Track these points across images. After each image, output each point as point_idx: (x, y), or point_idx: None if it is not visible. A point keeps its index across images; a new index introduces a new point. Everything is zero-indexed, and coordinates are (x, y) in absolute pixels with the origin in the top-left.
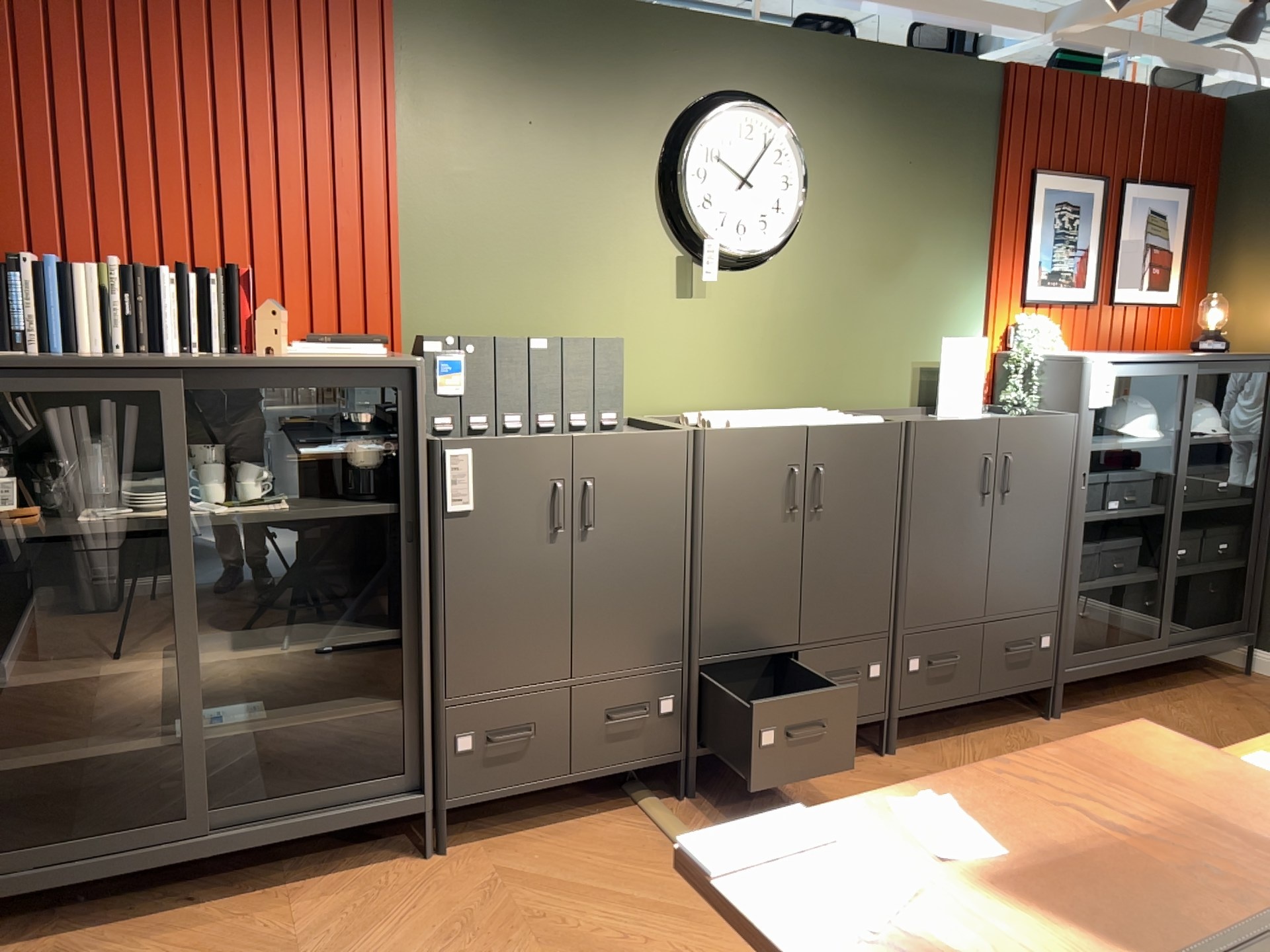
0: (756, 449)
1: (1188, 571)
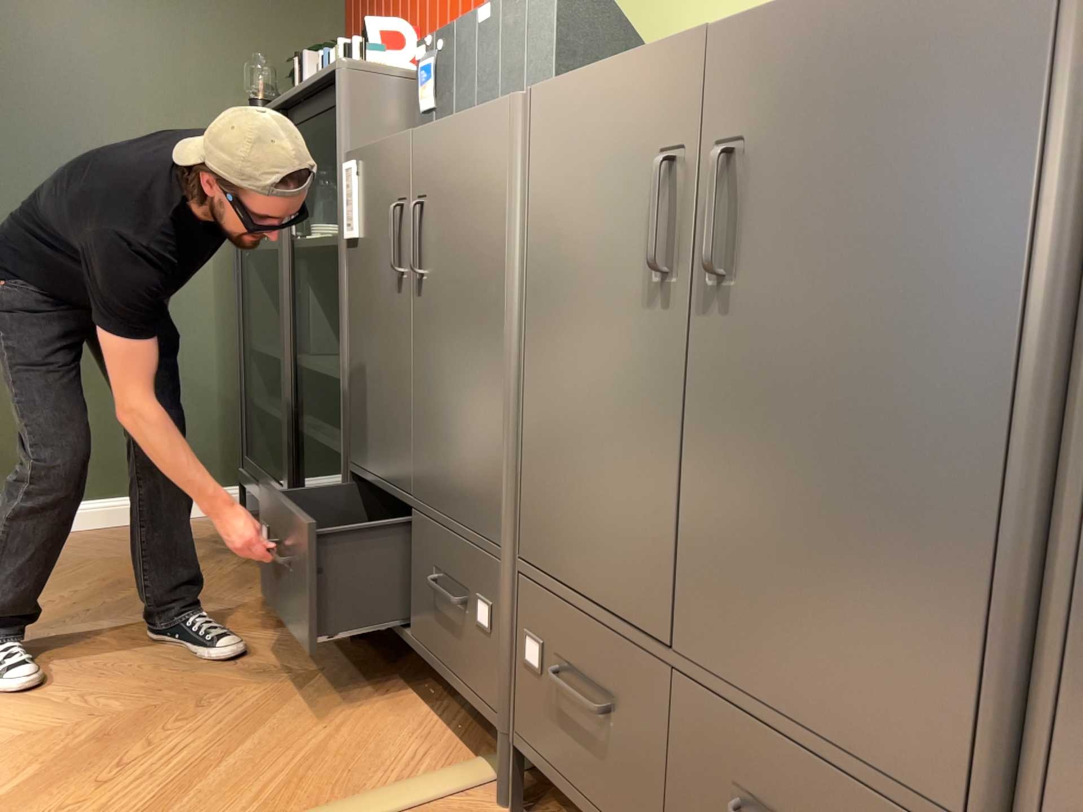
0: (600, 117)
1: None
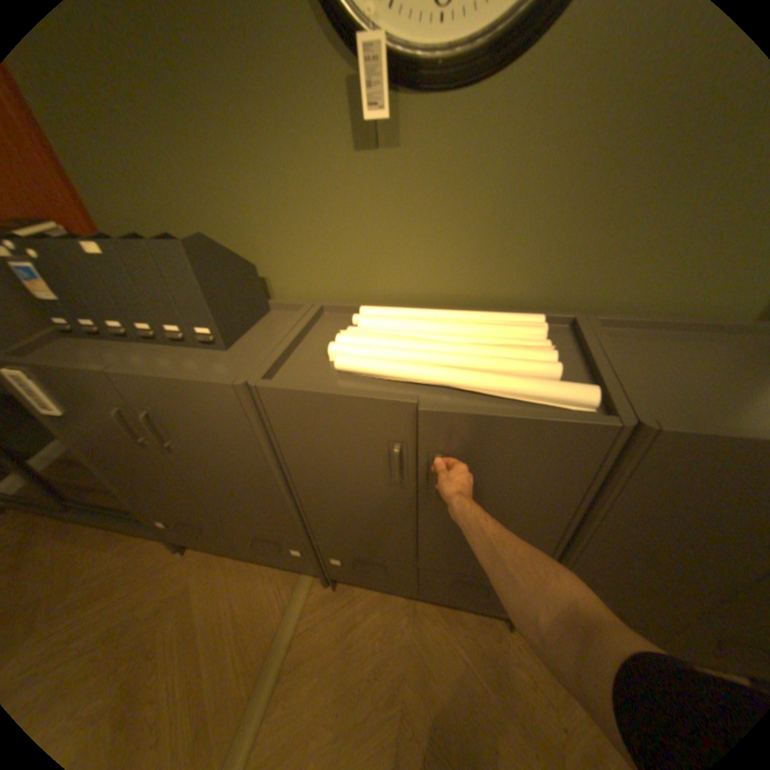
0: (334, 415)
1: None
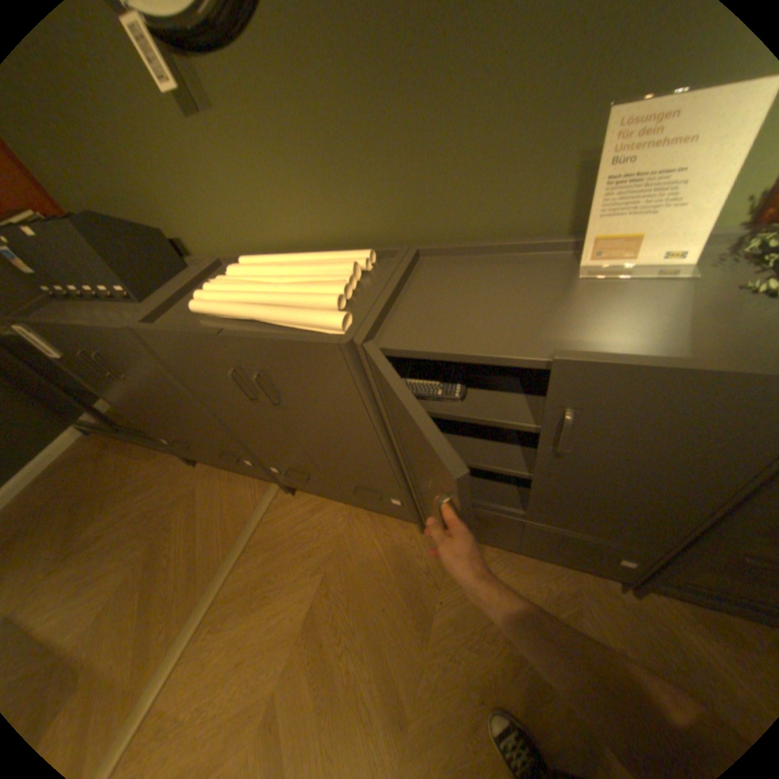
0: (184, 349)
1: None
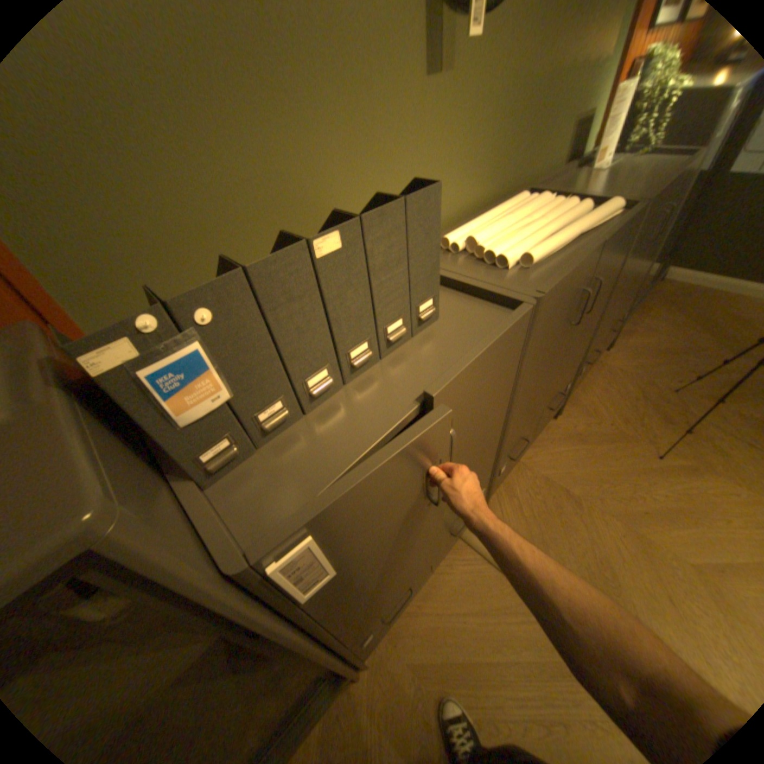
0: (569, 288)
1: (669, 238)
